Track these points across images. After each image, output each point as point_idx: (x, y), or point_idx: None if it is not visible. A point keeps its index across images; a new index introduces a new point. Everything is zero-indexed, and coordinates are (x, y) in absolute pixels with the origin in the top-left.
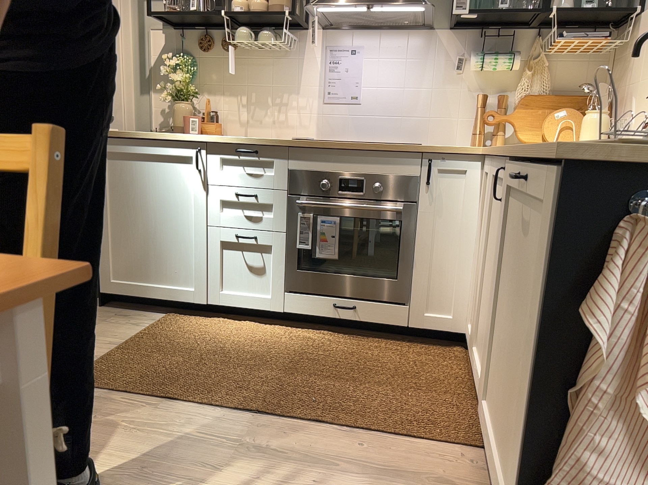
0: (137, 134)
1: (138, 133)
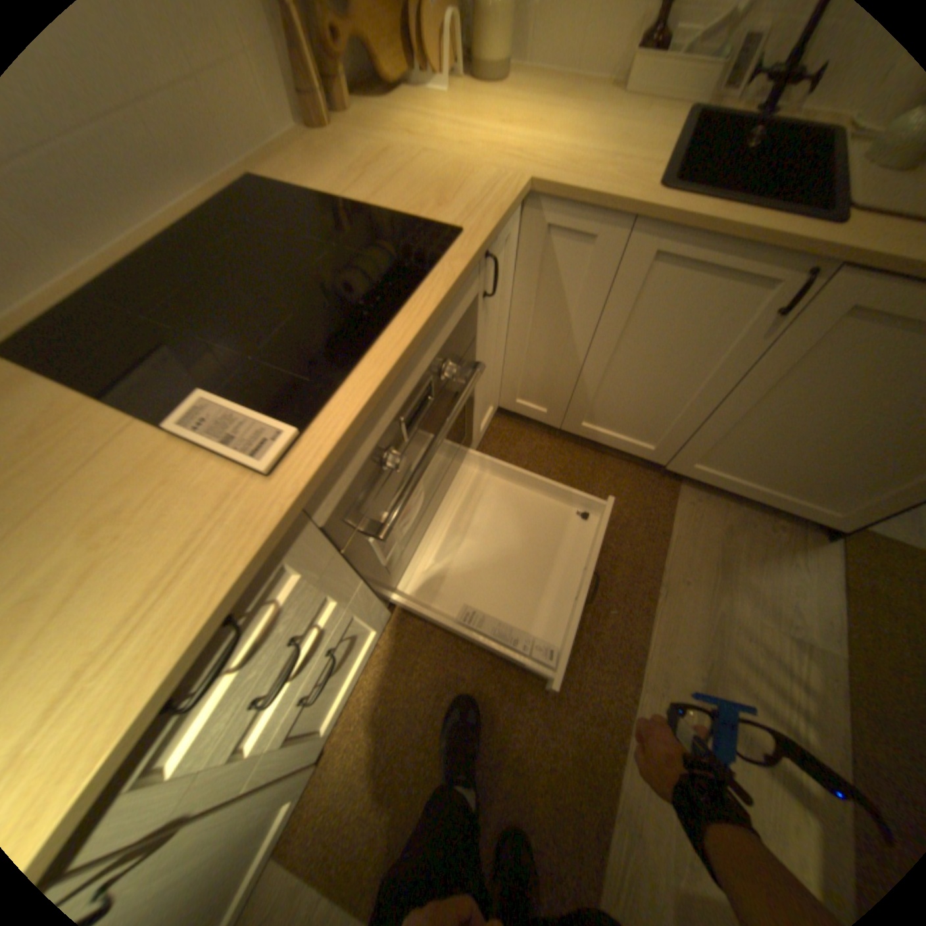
0: None
1: None
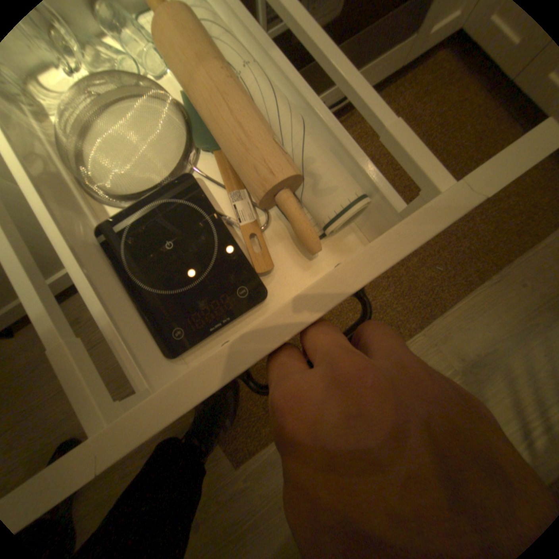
0: None
1: None
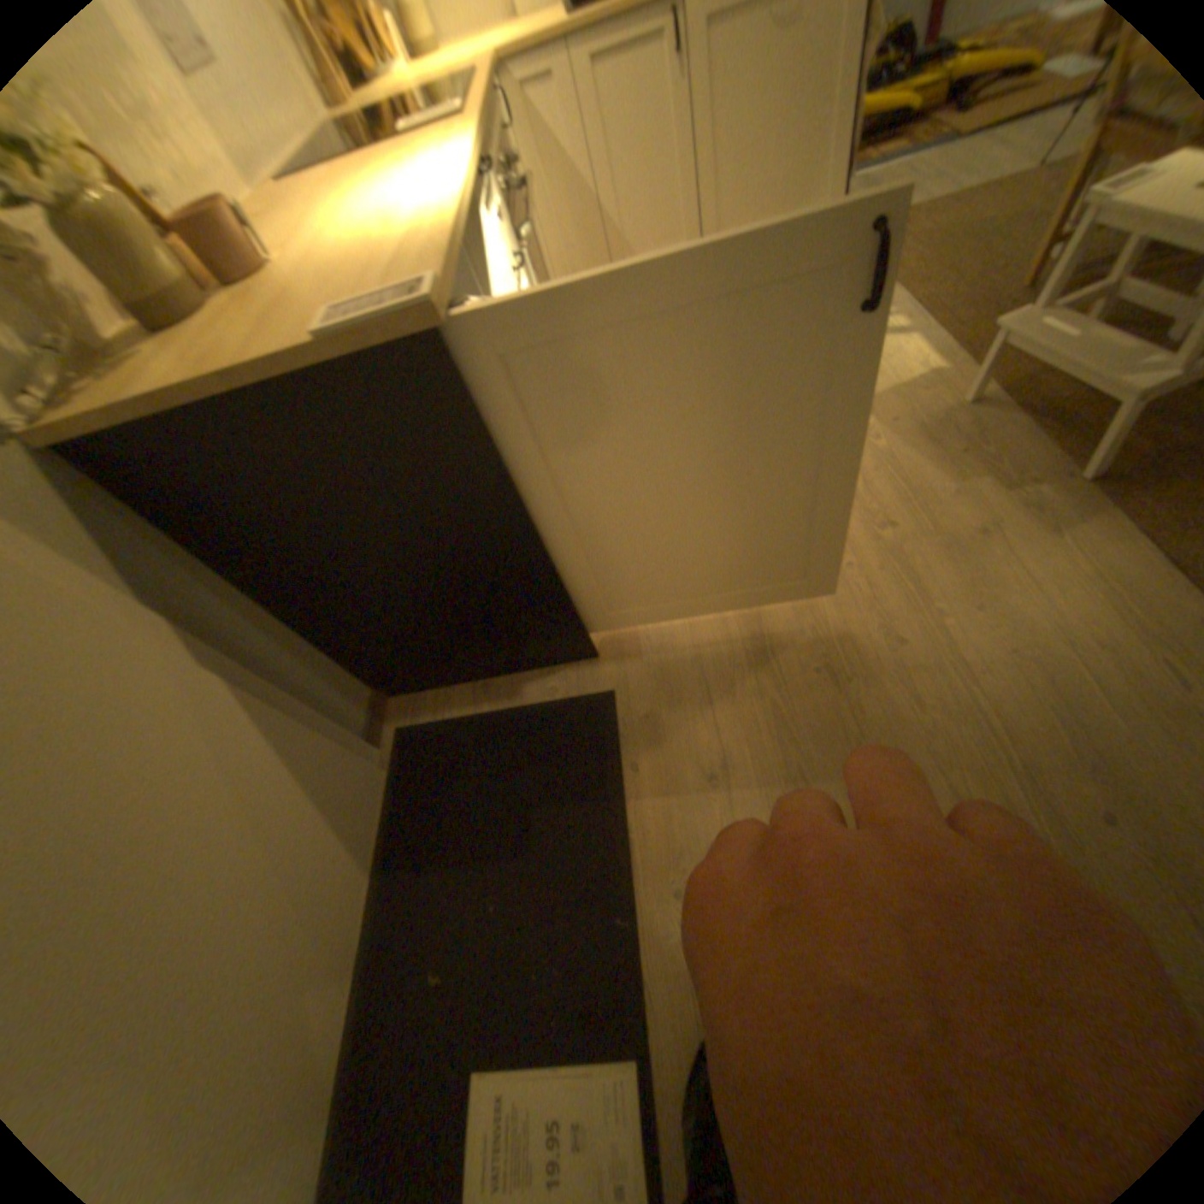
0: (452, 225)
1: (427, 234)
